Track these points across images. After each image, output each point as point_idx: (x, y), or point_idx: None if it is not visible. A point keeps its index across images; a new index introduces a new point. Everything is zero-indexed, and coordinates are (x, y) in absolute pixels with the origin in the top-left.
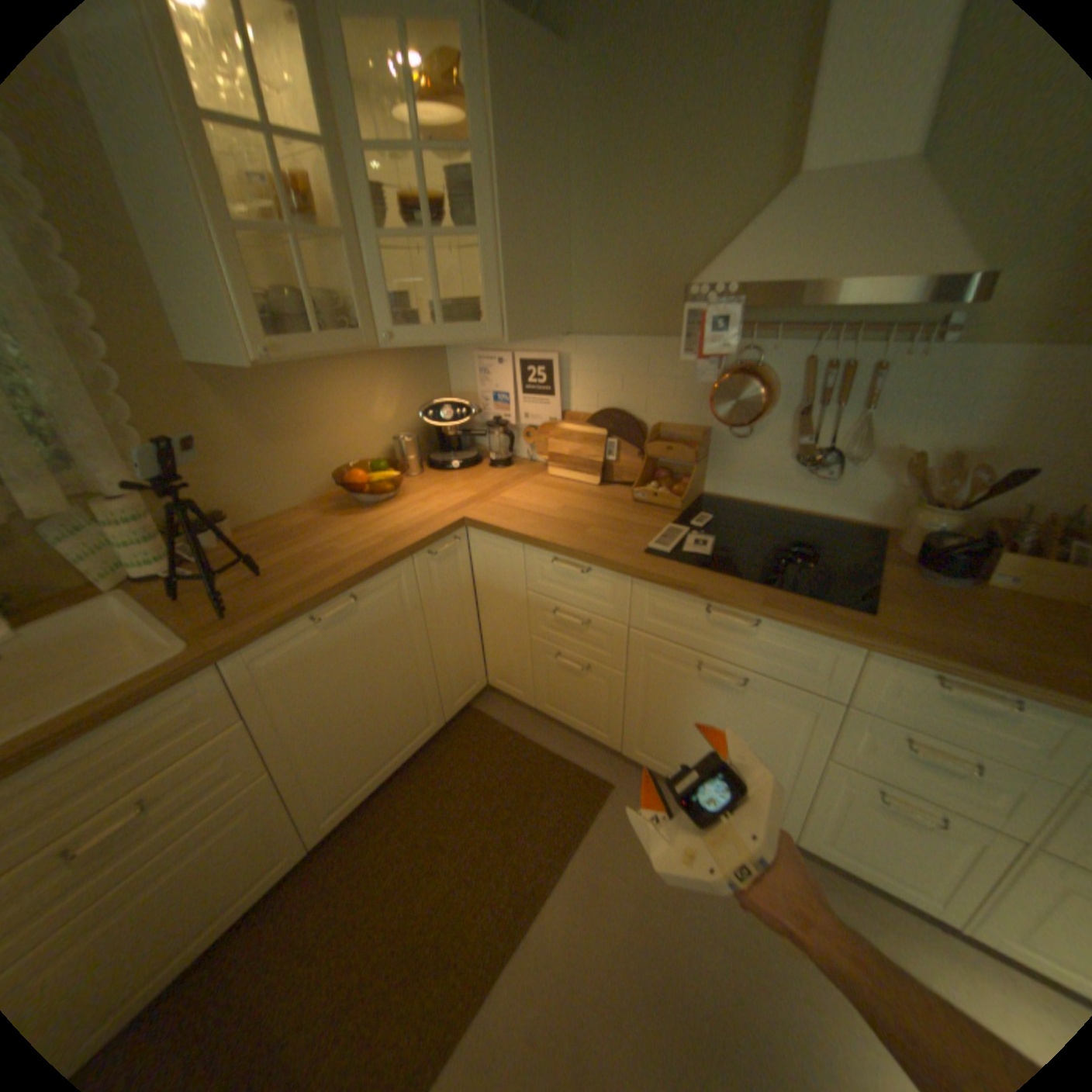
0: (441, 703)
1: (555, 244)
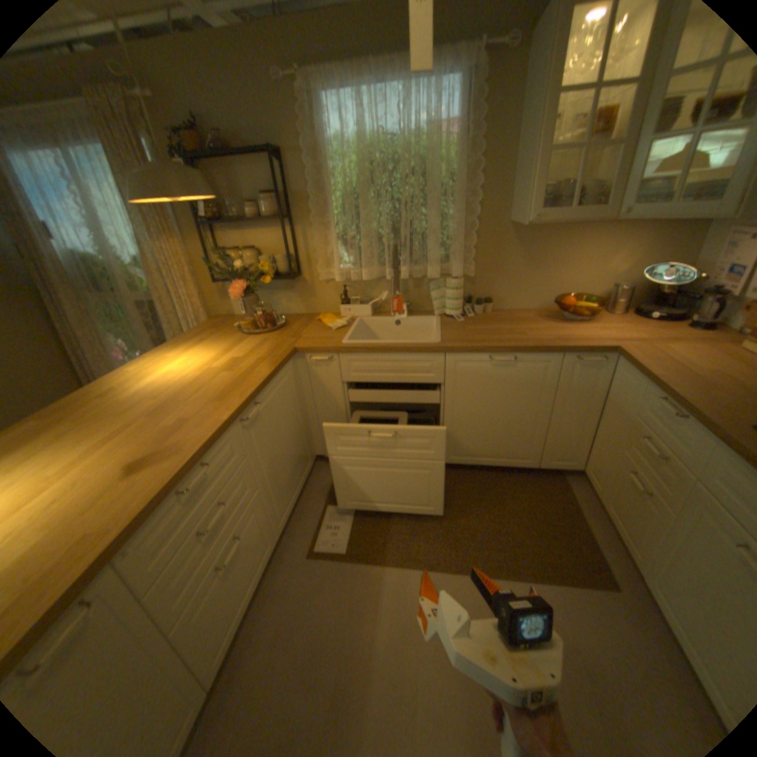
0: (541, 453)
1: None
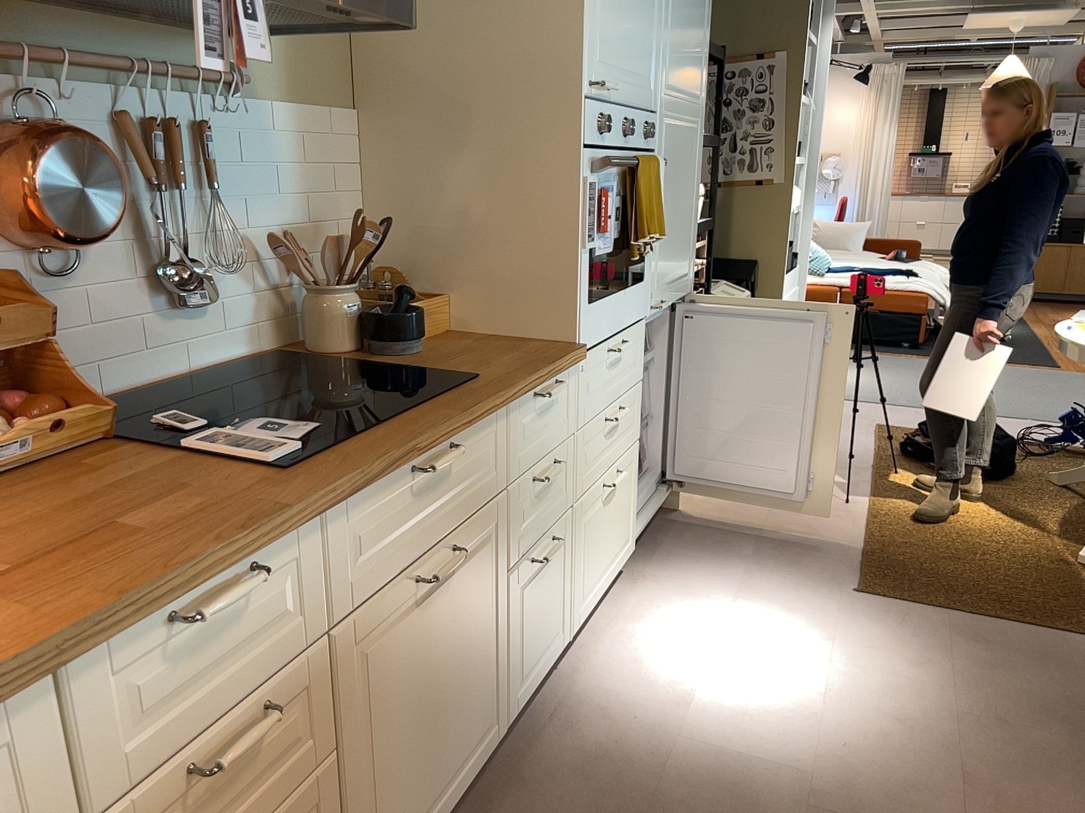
0: None
1: None
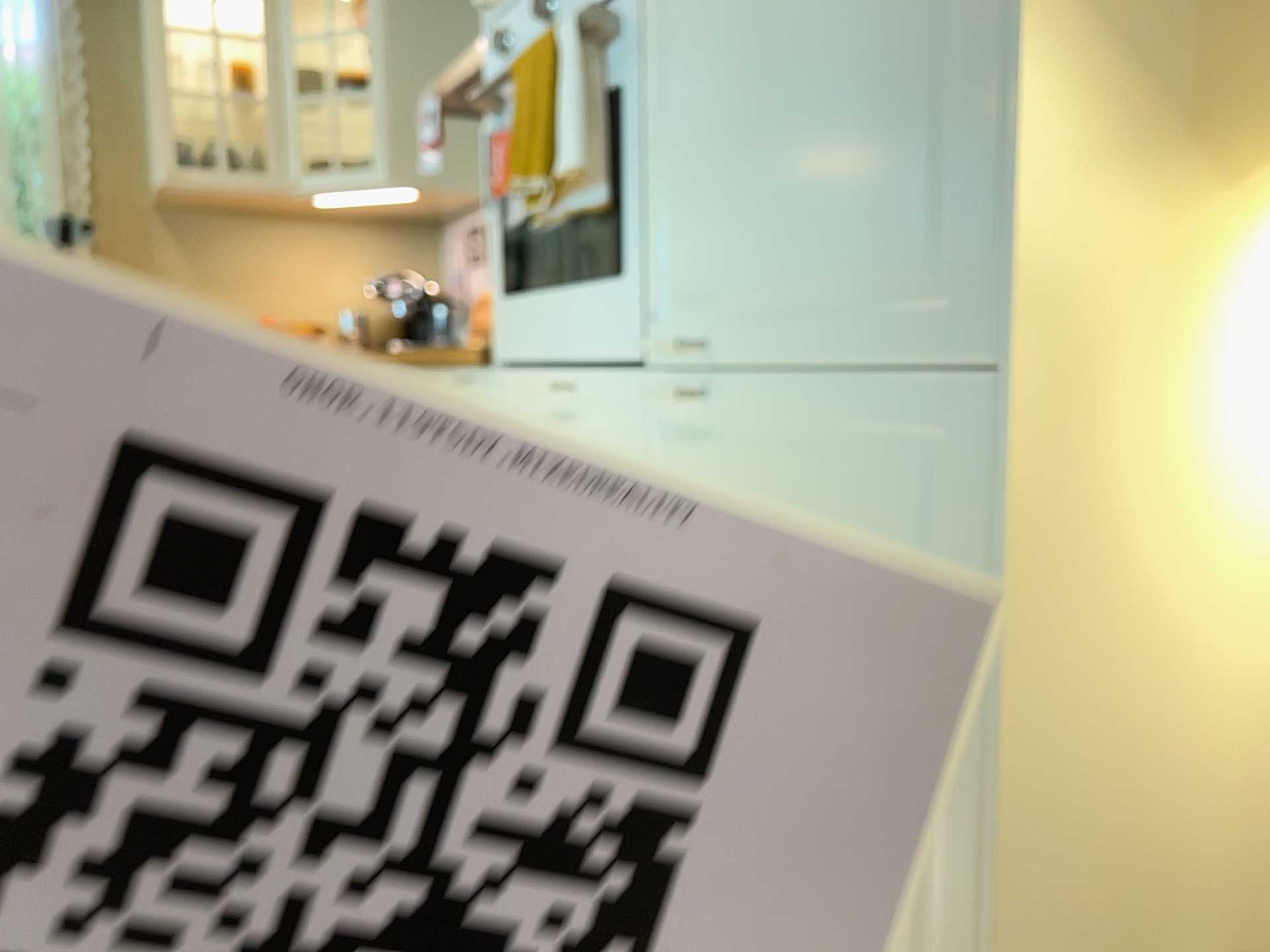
0: None
1: None
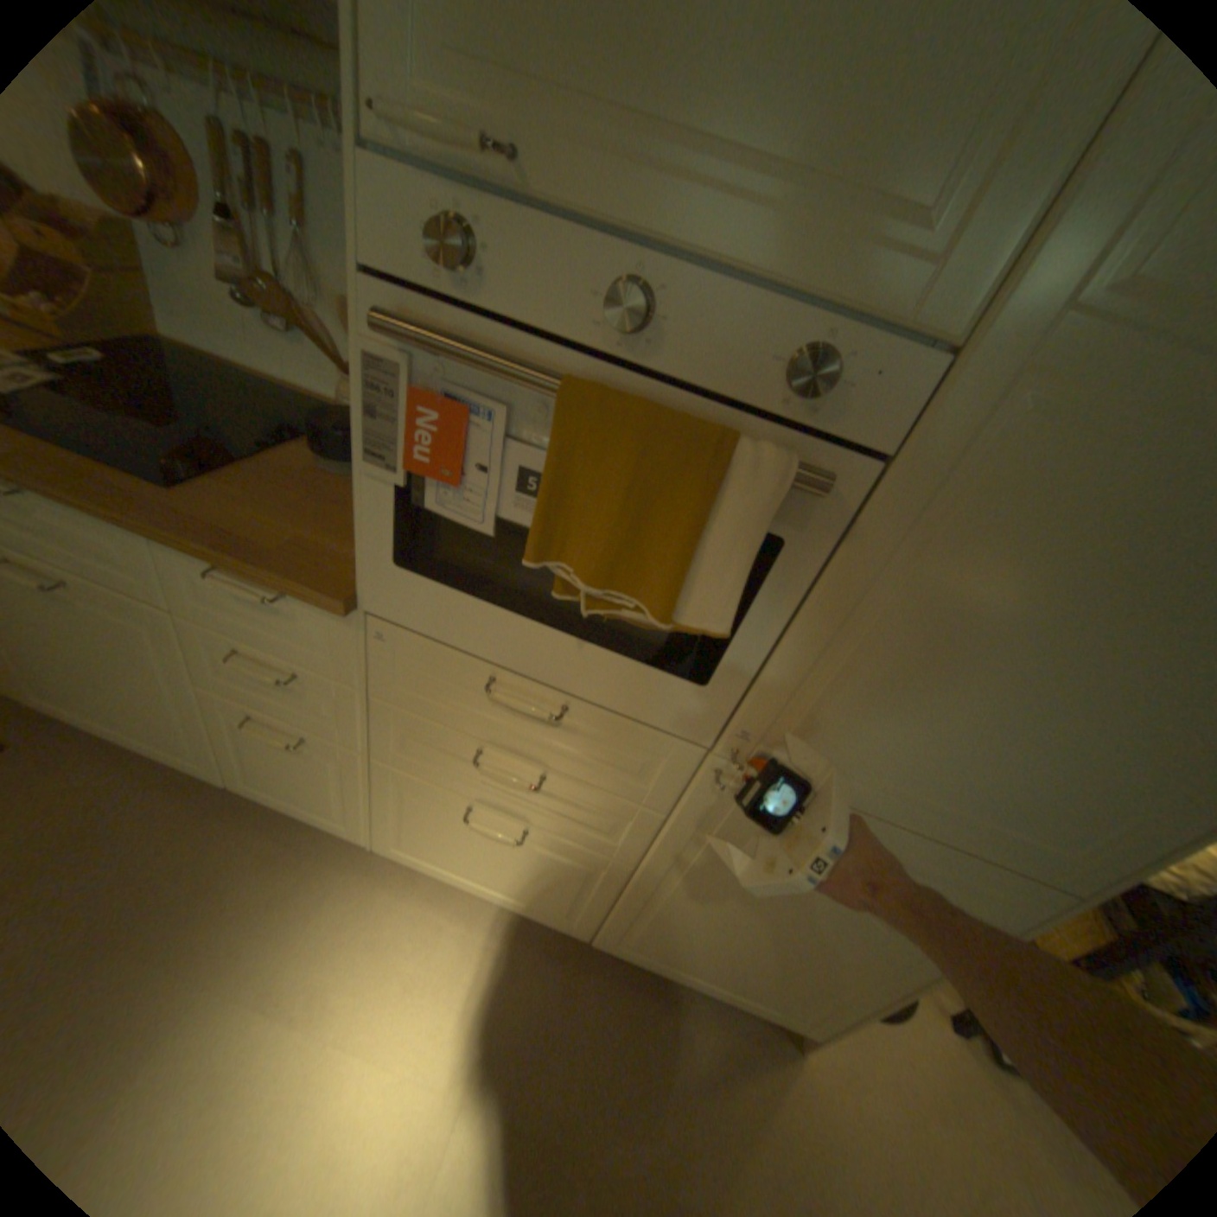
0: None
1: None
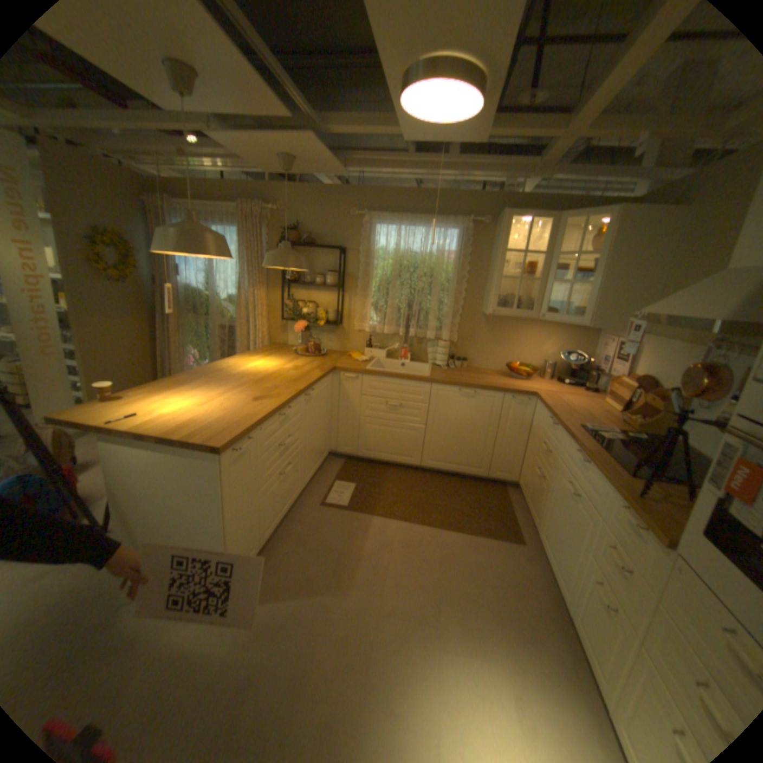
0: (489, 464)
1: (648, 289)
